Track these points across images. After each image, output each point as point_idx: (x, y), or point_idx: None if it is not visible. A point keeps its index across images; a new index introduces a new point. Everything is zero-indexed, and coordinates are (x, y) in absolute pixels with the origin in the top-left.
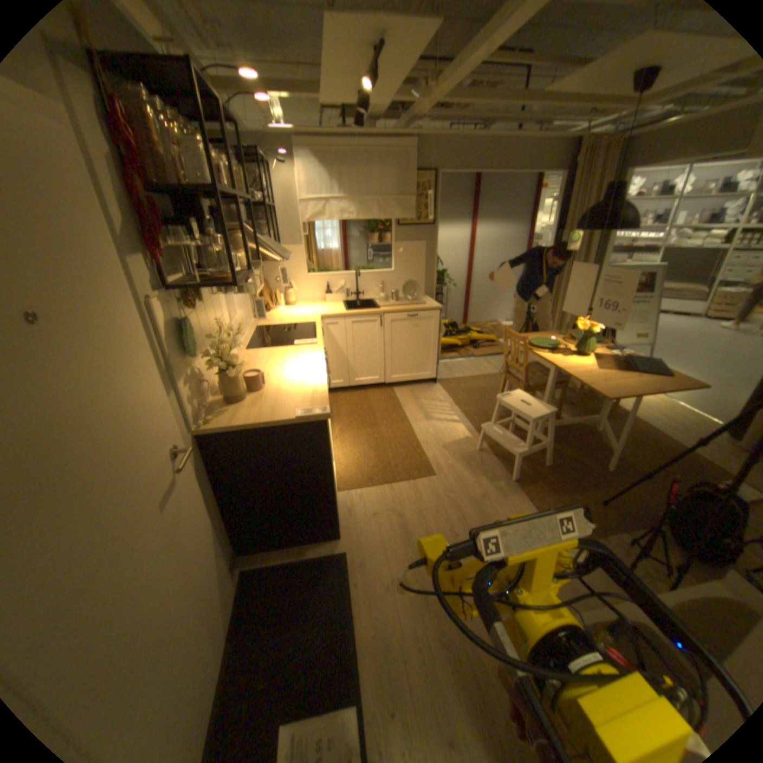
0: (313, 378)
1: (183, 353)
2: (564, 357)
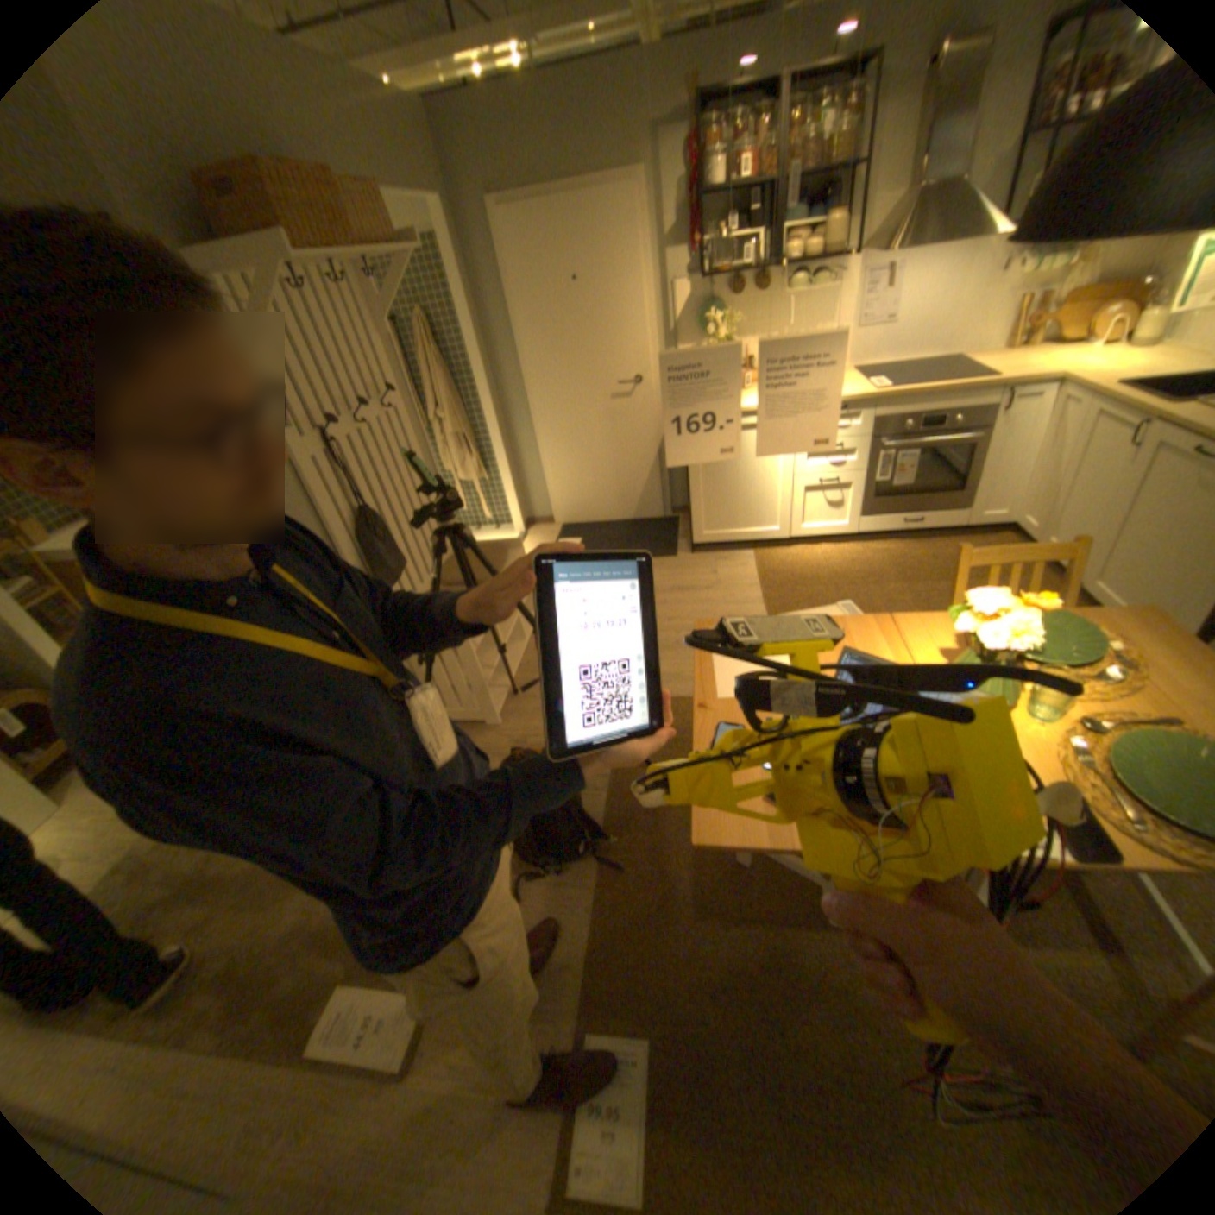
0: (758, 402)
1: (706, 330)
2: (932, 645)
